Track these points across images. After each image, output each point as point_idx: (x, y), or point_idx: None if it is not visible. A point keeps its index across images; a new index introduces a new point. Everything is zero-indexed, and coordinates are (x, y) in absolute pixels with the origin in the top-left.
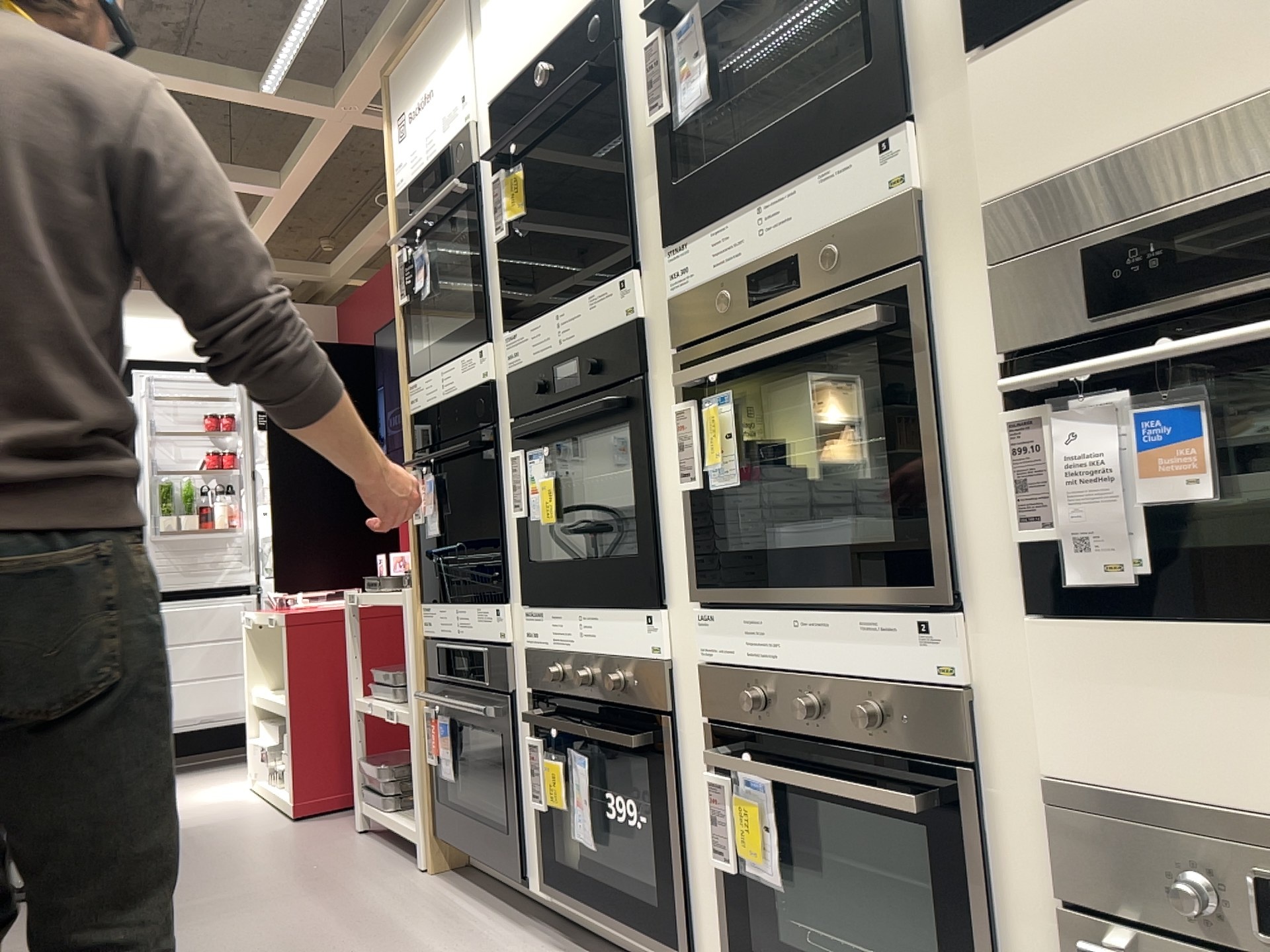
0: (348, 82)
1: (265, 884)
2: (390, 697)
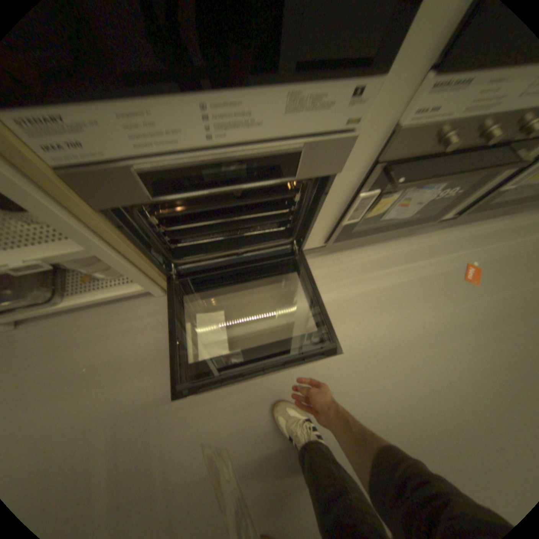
0: None
1: (95, 412)
2: None
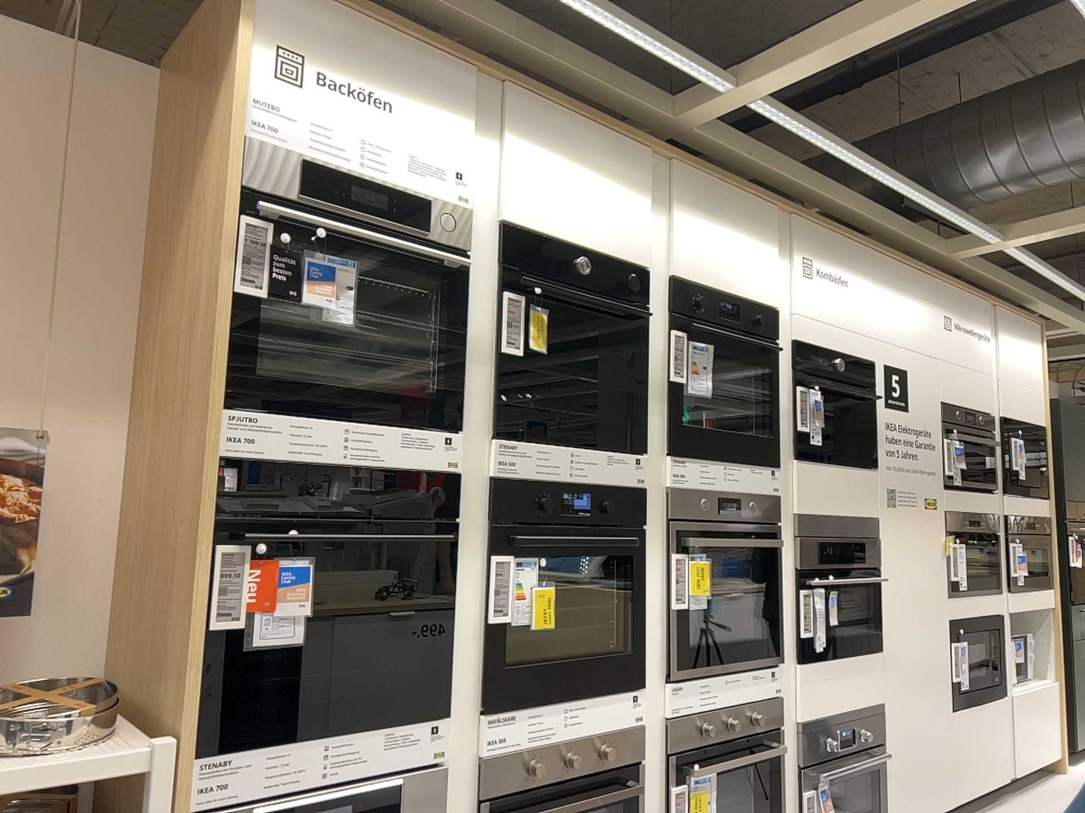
0: None
1: None
2: None
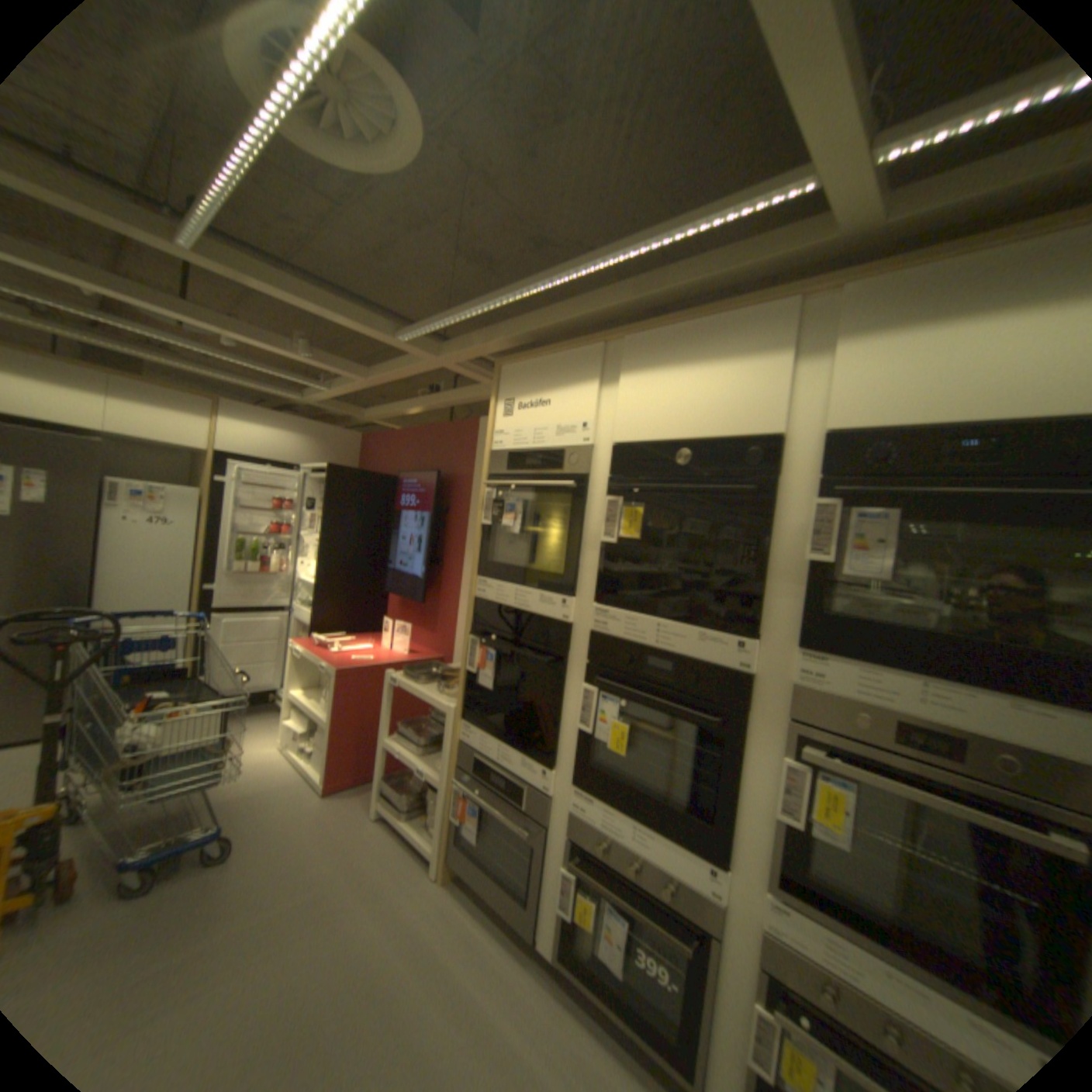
0: (455, 347)
1: (325, 891)
2: (409, 749)
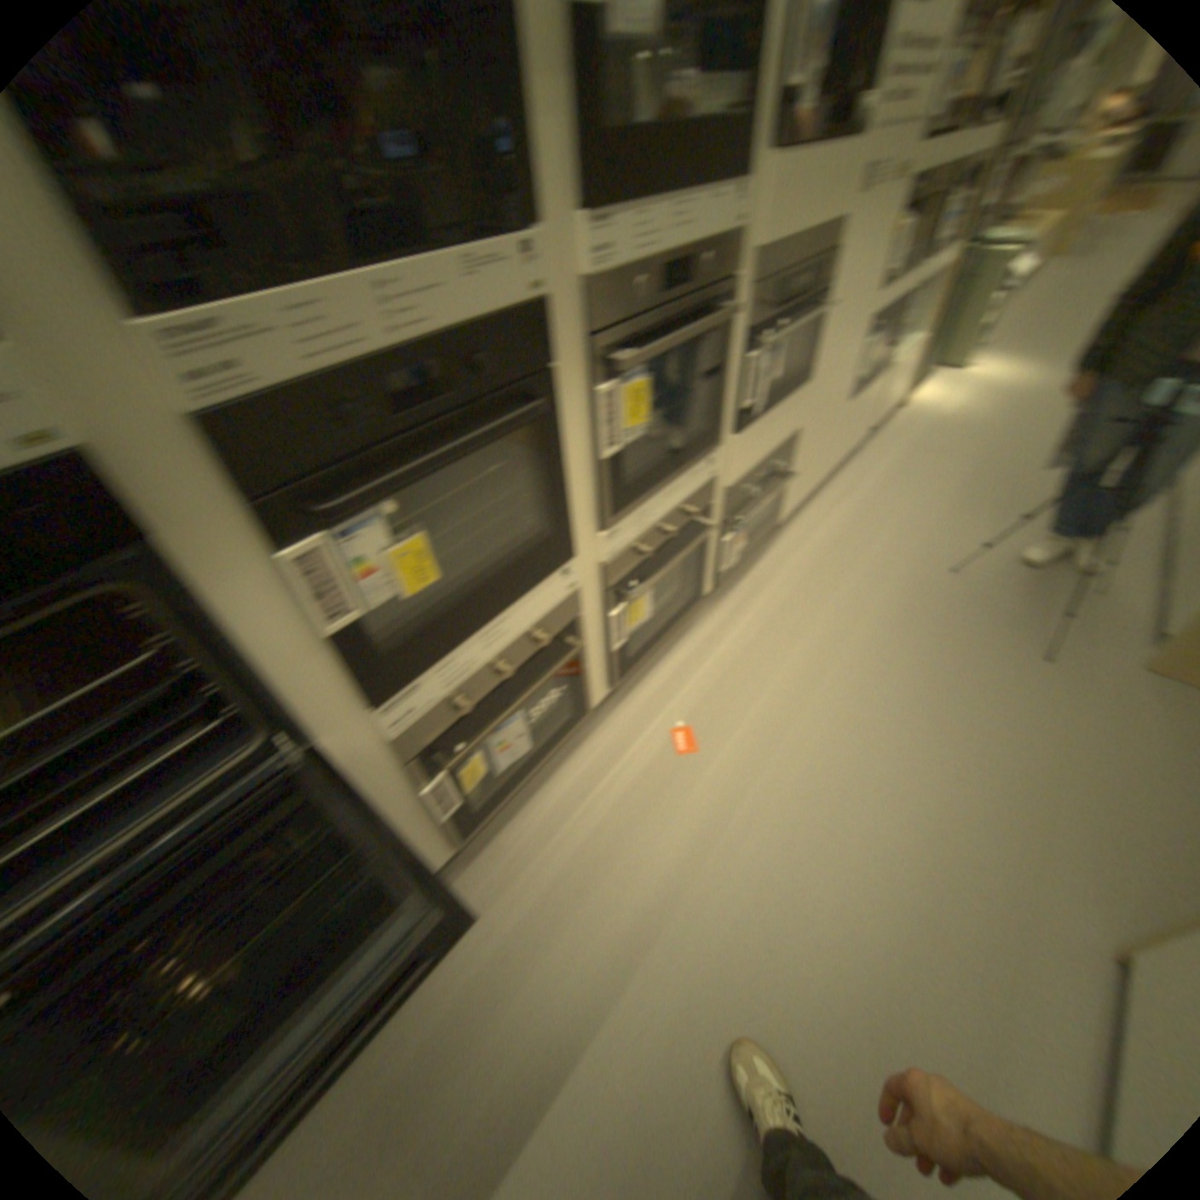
0: None
1: None
2: None
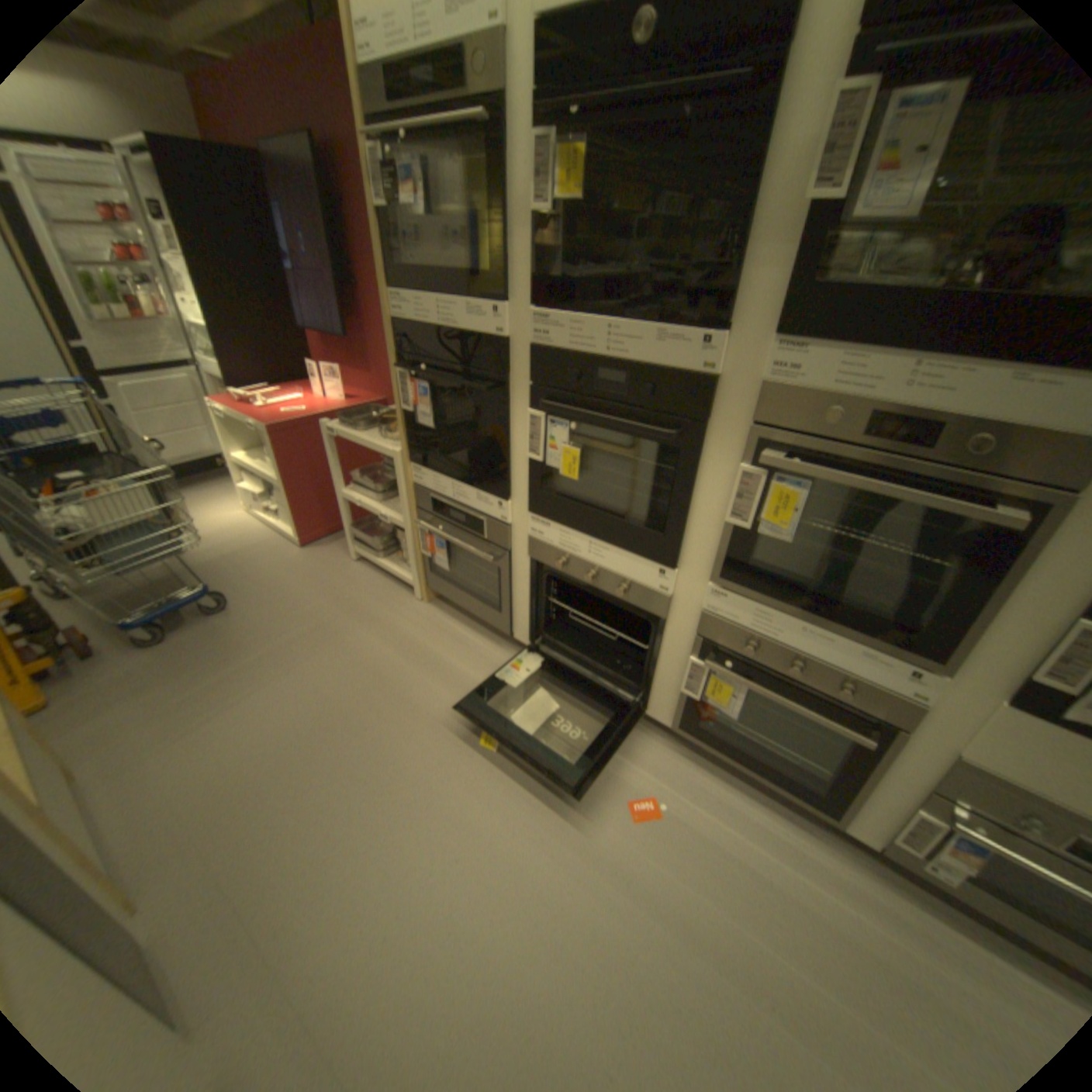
0: None
1: (324, 619)
2: (369, 496)
